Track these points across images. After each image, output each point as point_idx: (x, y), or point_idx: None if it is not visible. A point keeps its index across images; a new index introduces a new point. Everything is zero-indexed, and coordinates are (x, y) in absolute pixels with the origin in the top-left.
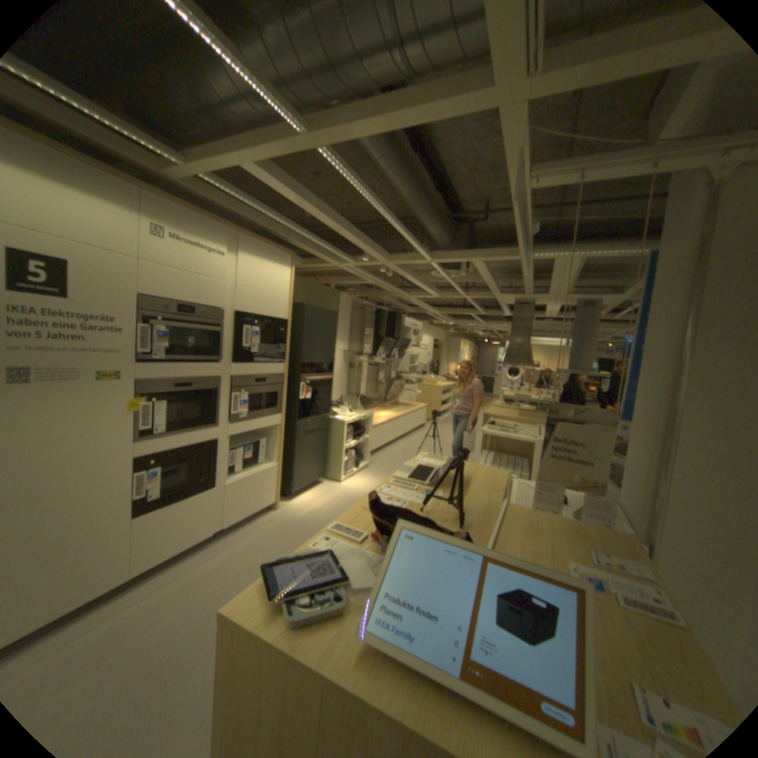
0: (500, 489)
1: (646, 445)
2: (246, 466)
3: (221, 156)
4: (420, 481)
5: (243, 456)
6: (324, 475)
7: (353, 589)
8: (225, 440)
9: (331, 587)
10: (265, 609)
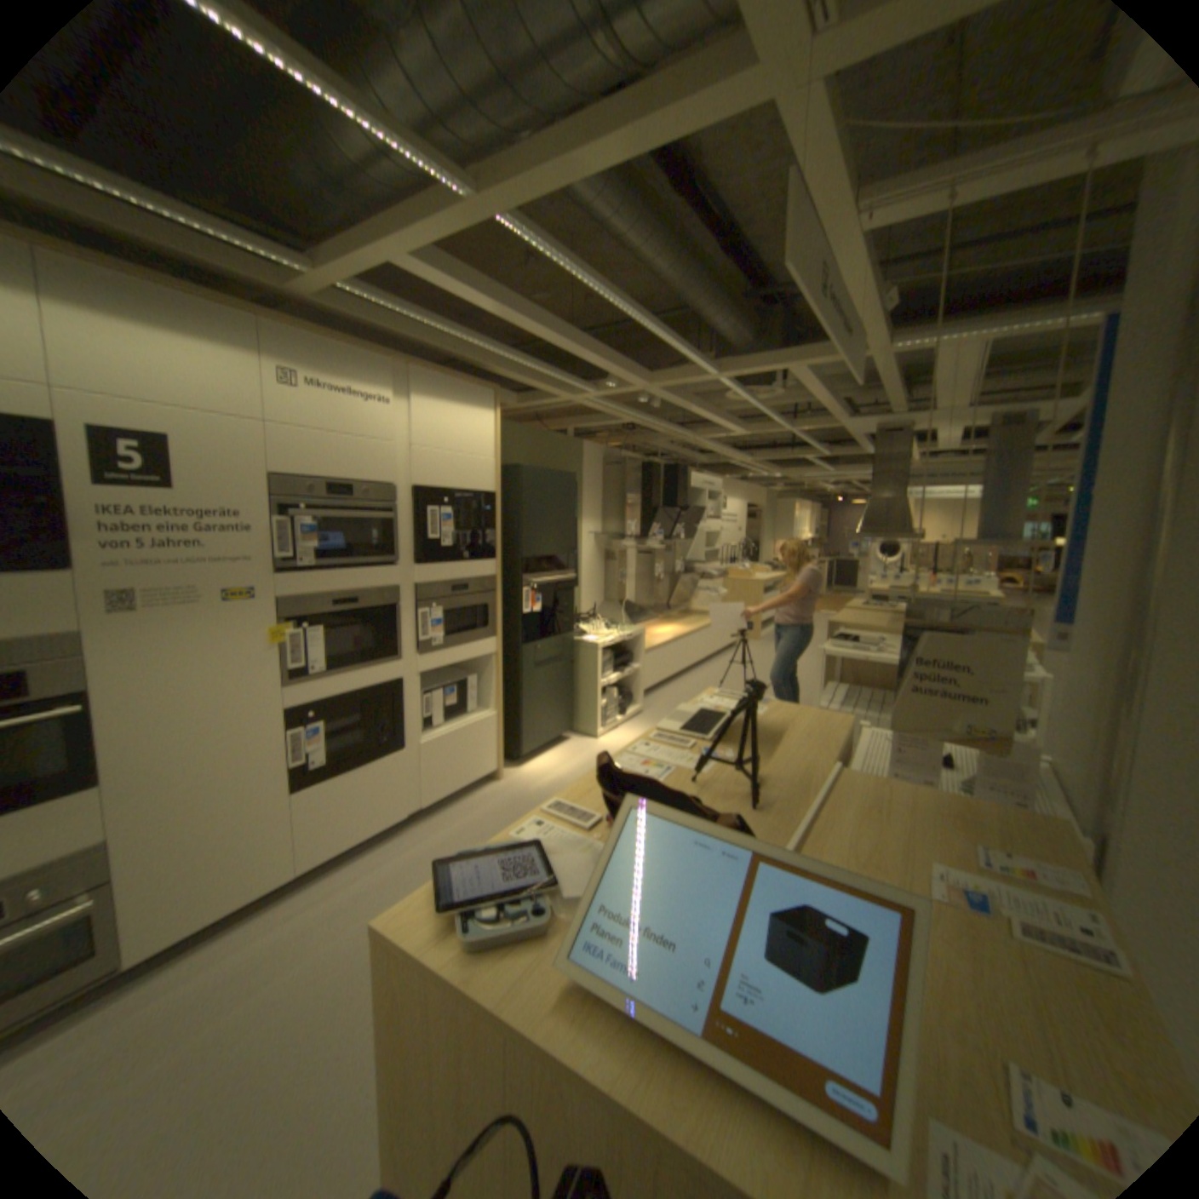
0: (835, 744)
1: (1094, 665)
2: (448, 717)
3: (360, 251)
4: (700, 735)
5: (443, 702)
6: (571, 727)
7: (567, 898)
8: (414, 679)
9: (535, 895)
10: (435, 923)
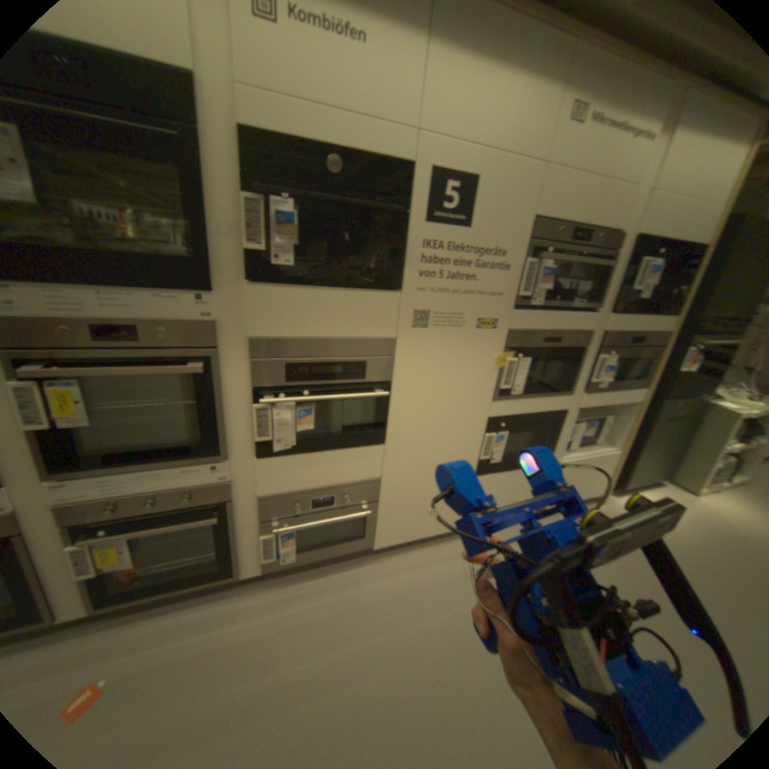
0: None
1: None
2: (586, 446)
3: None
4: None
5: (586, 434)
6: (673, 478)
7: None
8: (575, 412)
9: None
10: None
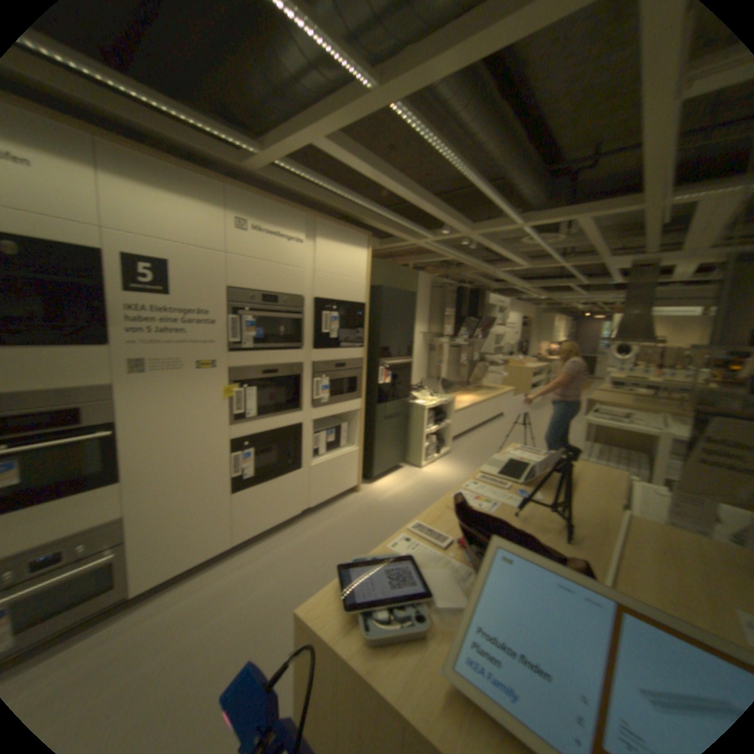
0: (620, 495)
1: None
2: (330, 449)
3: (295, 135)
4: (515, 479)
5: (328, 439)
6: (406, 459)
7: (439, 606)
8: (311, 423)
9: (414, 600)
10: (344, 616)
